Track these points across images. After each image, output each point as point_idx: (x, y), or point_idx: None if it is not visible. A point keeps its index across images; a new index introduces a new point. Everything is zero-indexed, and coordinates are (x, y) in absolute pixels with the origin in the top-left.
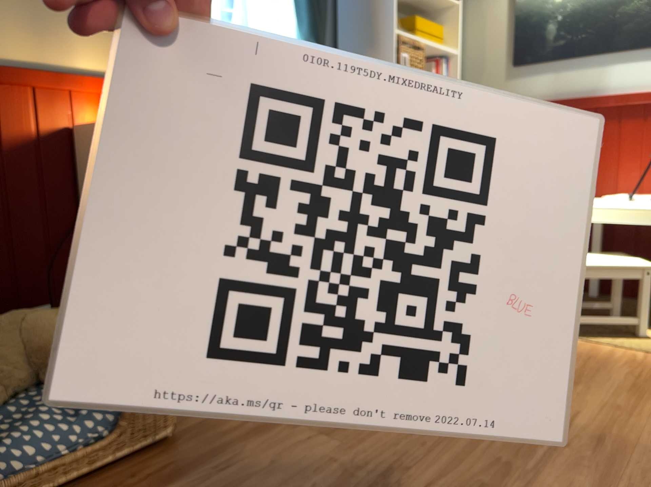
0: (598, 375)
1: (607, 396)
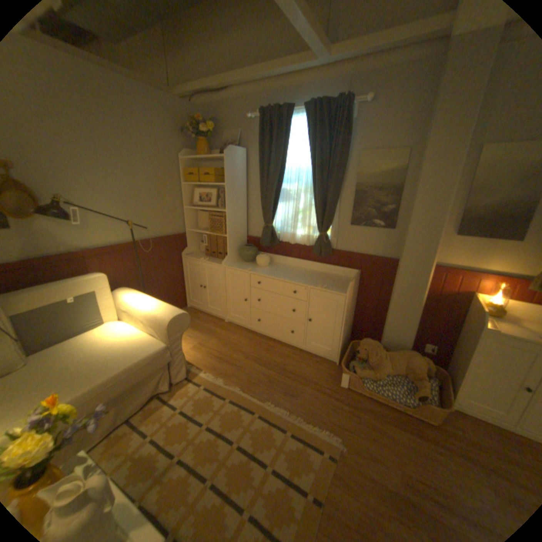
0: None
1: None
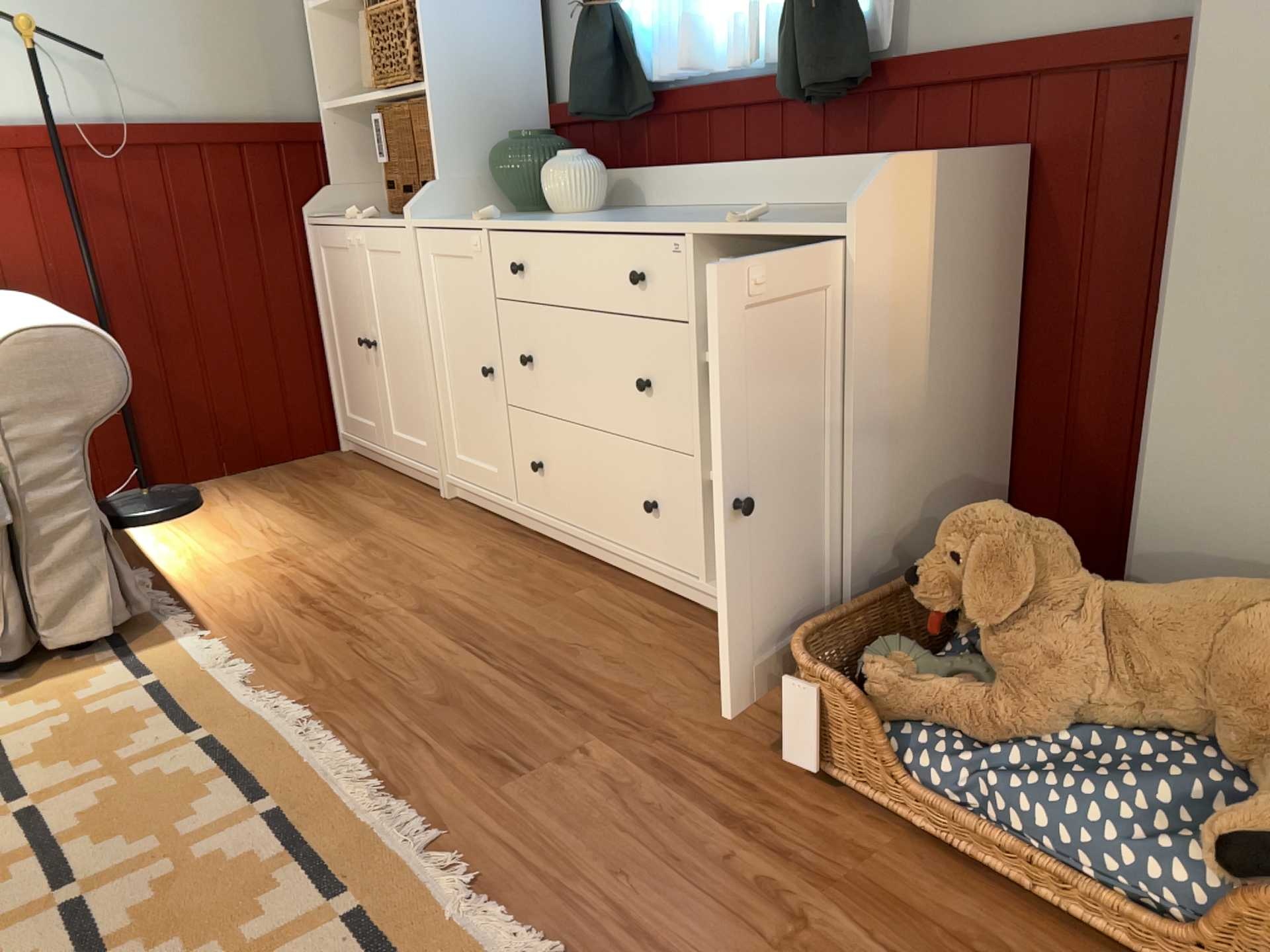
0: None
1: None
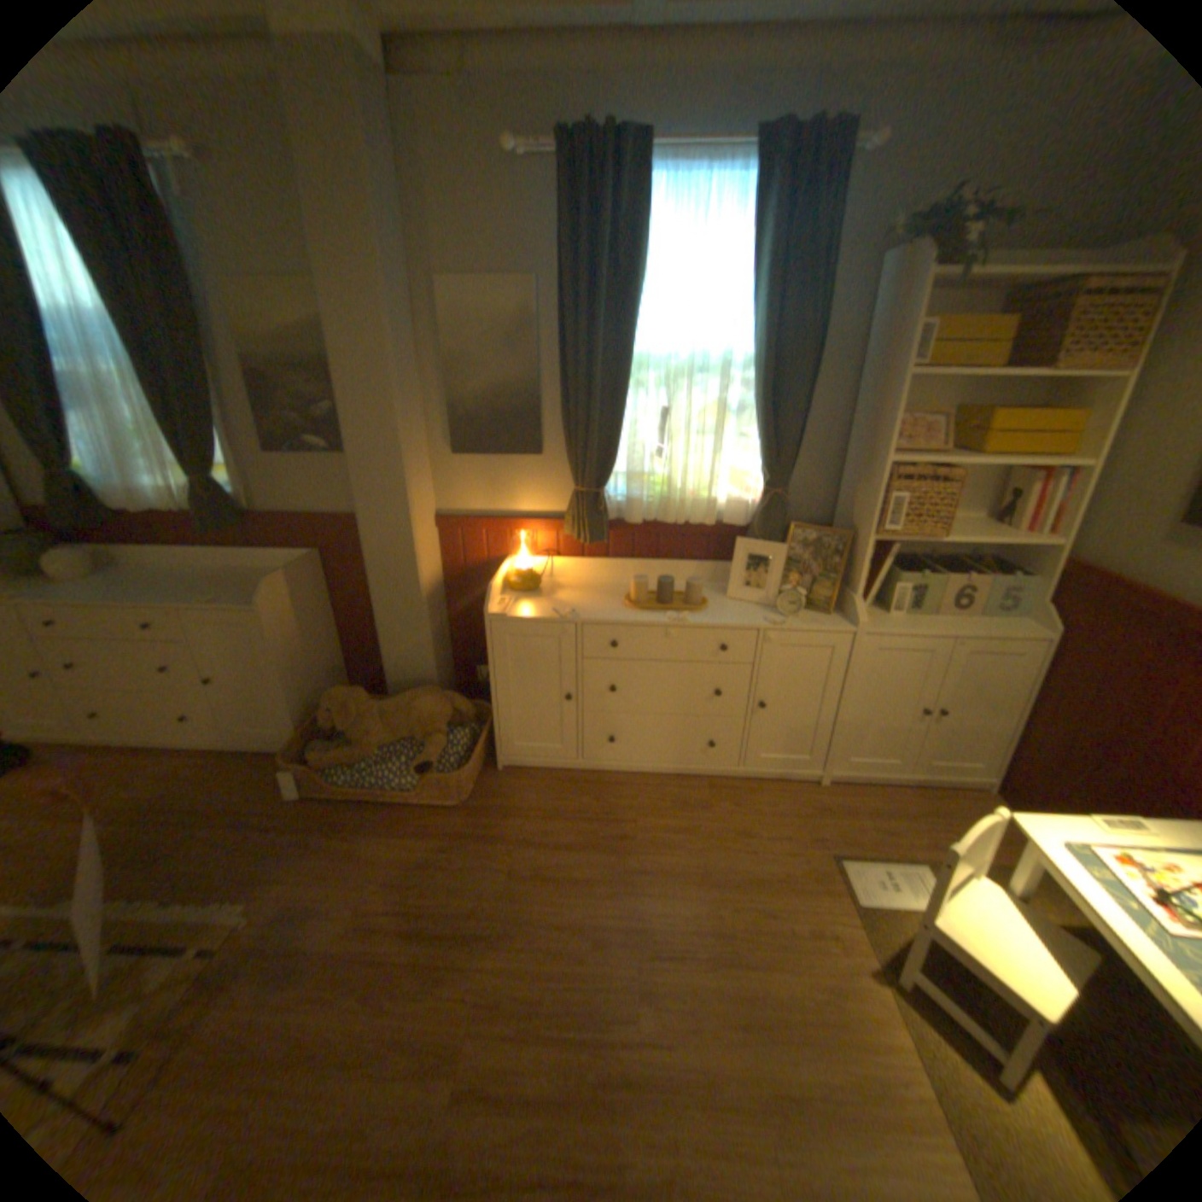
0: (792, 1051)
1: (738, 1073)
